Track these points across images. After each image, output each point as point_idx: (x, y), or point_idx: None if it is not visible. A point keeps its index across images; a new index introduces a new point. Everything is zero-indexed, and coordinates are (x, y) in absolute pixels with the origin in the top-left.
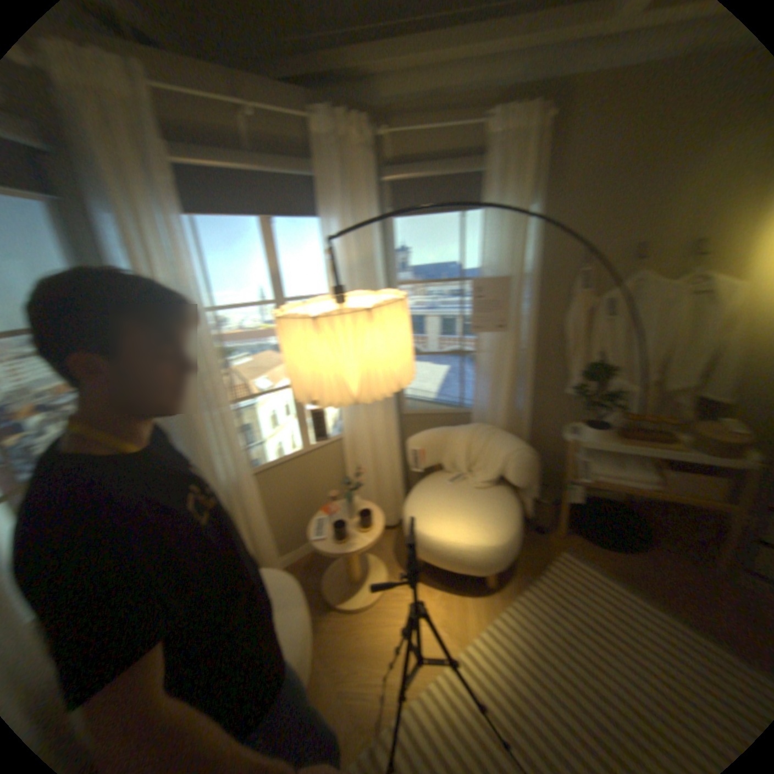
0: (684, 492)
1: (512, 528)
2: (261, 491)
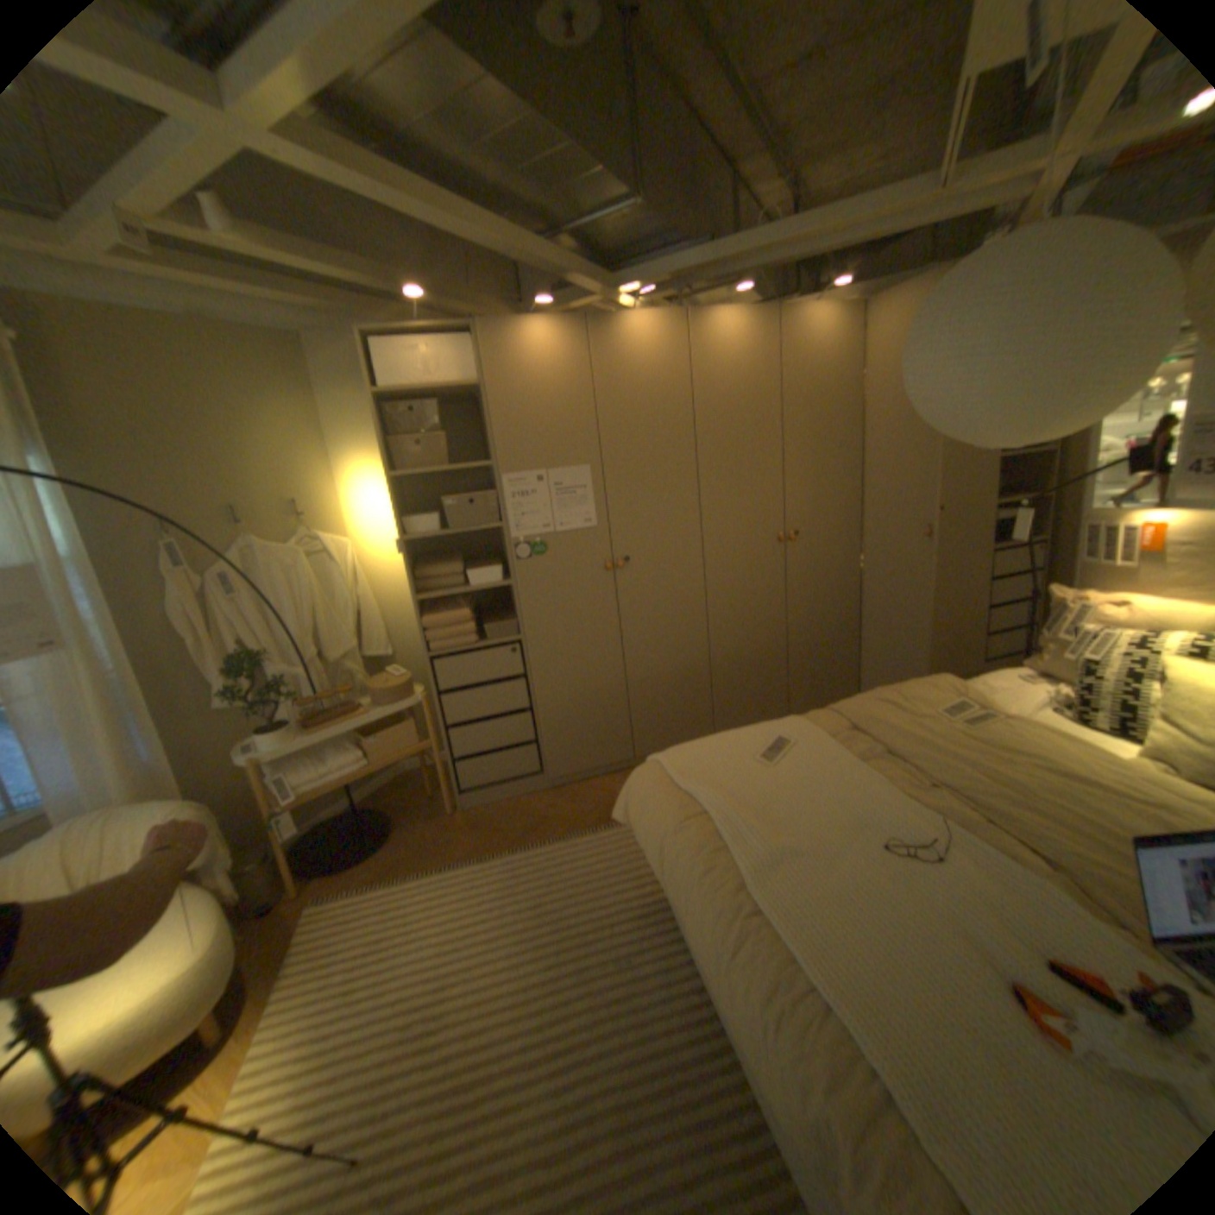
0: (384, 754)
1: (203, 927)
2: None
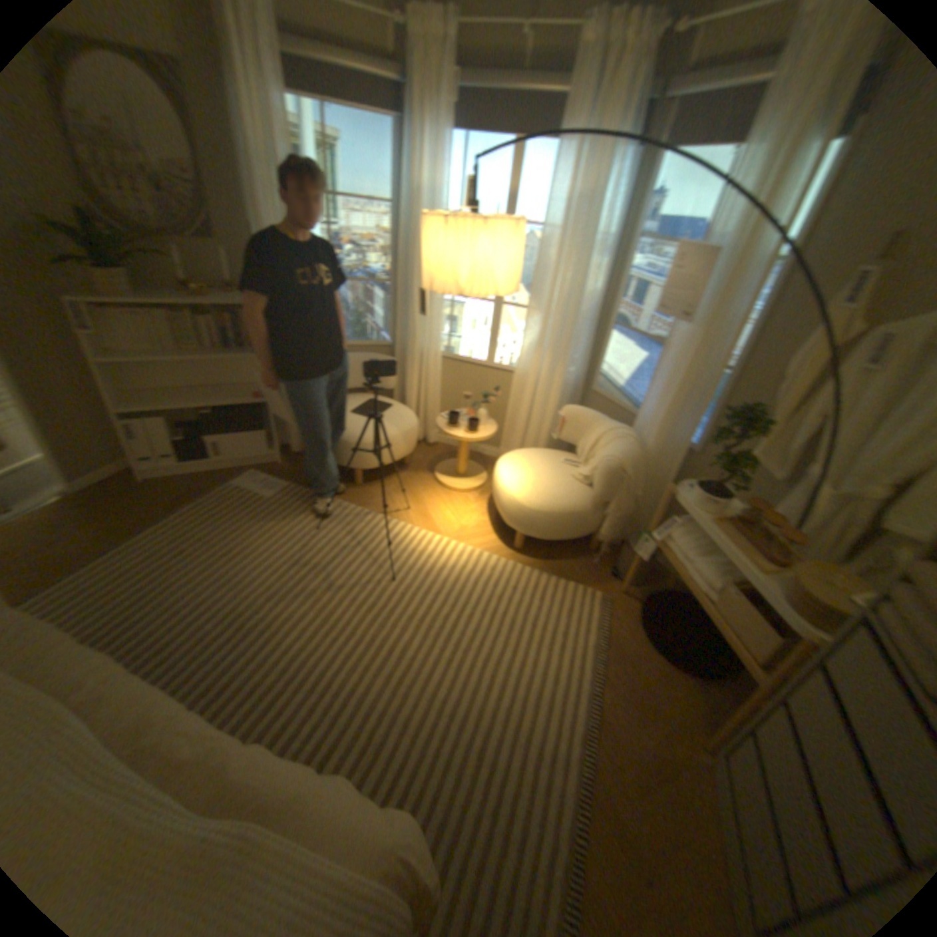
0: (730, 619)
1: (544, 505)
2: (445, 374)
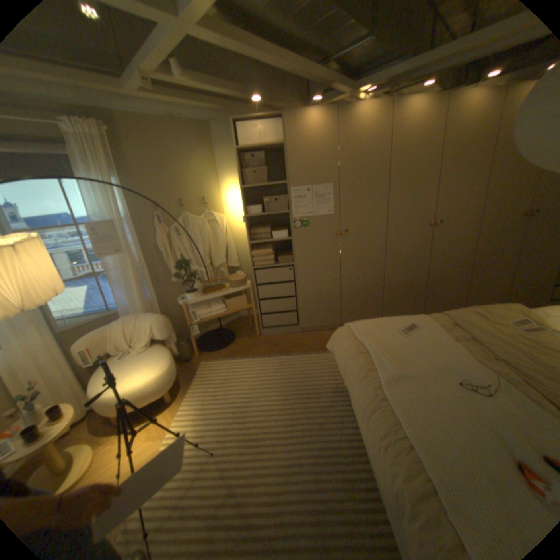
0: (233, 307)
1: (166, 361)
2: None
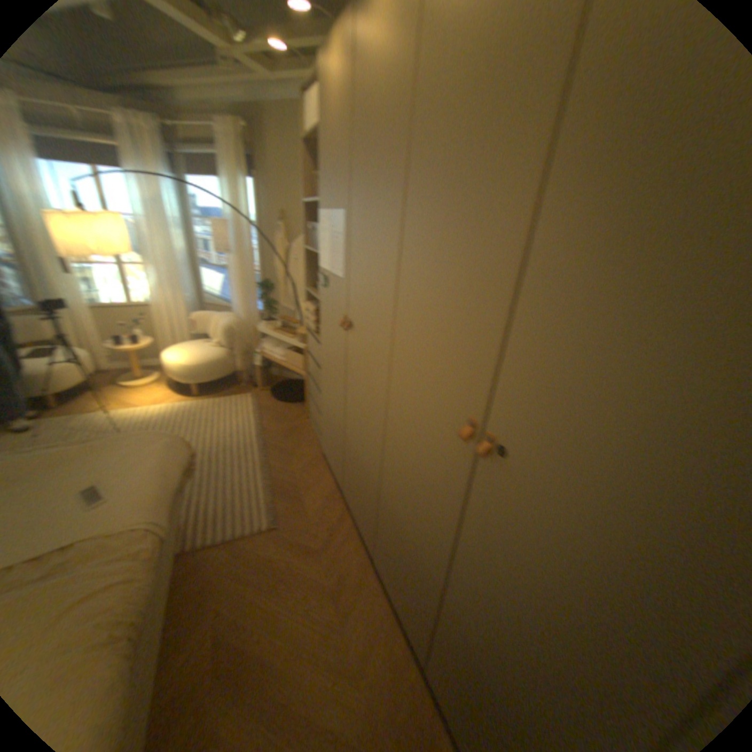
0: (288, 363)
1: (197, 361)
2: (93, 319)
